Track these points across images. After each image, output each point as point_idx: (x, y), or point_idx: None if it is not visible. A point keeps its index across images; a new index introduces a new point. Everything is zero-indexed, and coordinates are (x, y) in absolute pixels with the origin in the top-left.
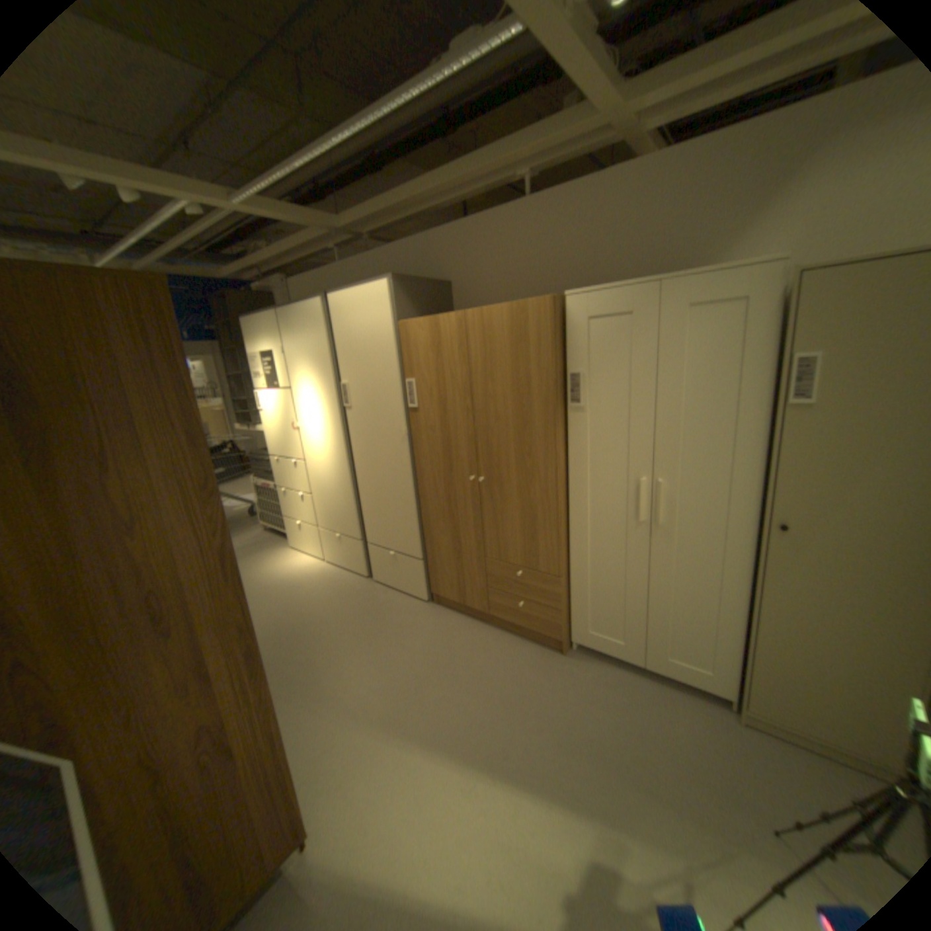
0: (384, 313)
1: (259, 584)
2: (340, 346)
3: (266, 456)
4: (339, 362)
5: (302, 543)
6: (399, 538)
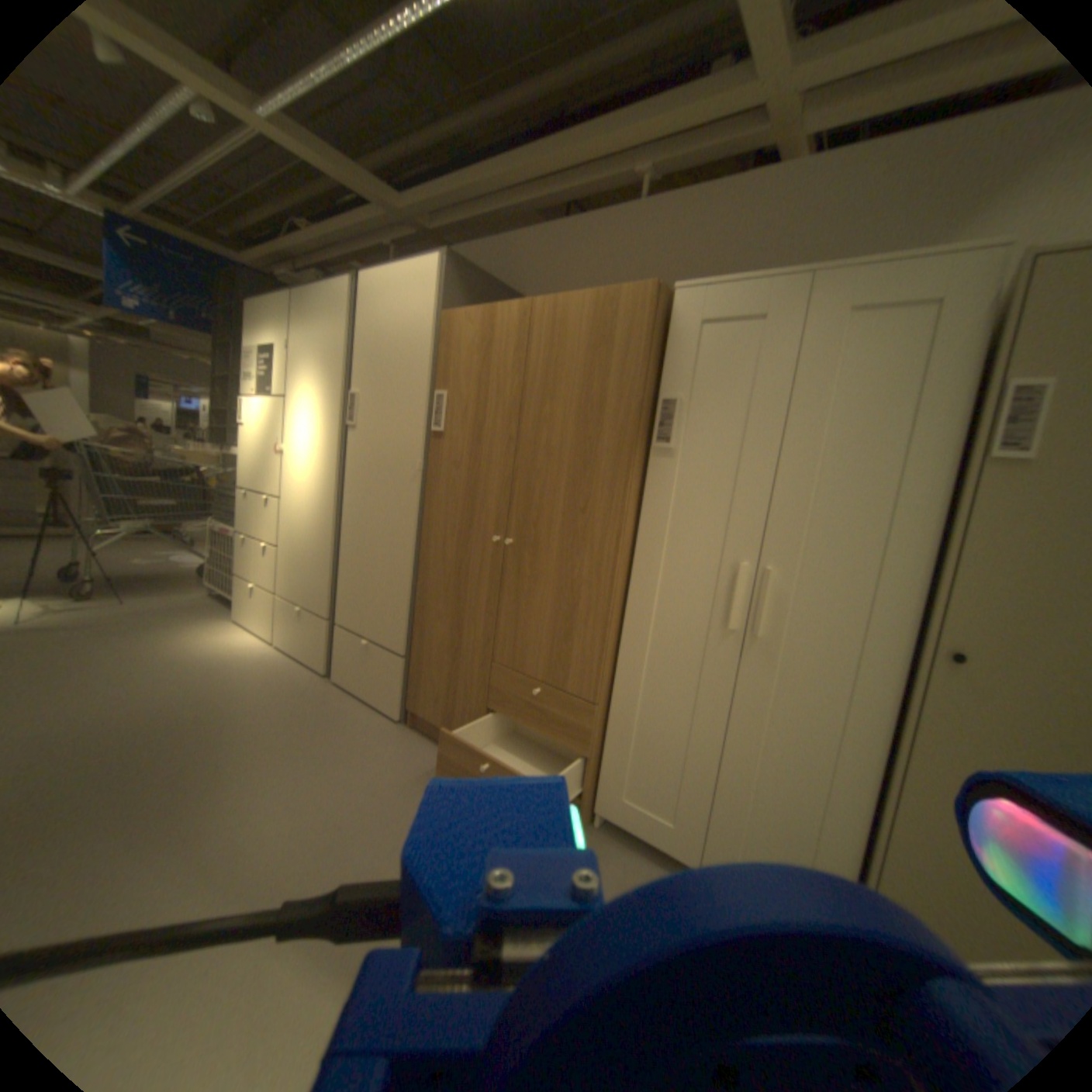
0: (421, 298)
1: (158, 658)
2: (355, 341)
3: (232, 492)
4: (350, 365)
5: (246, 618)
6: (374, 622)
